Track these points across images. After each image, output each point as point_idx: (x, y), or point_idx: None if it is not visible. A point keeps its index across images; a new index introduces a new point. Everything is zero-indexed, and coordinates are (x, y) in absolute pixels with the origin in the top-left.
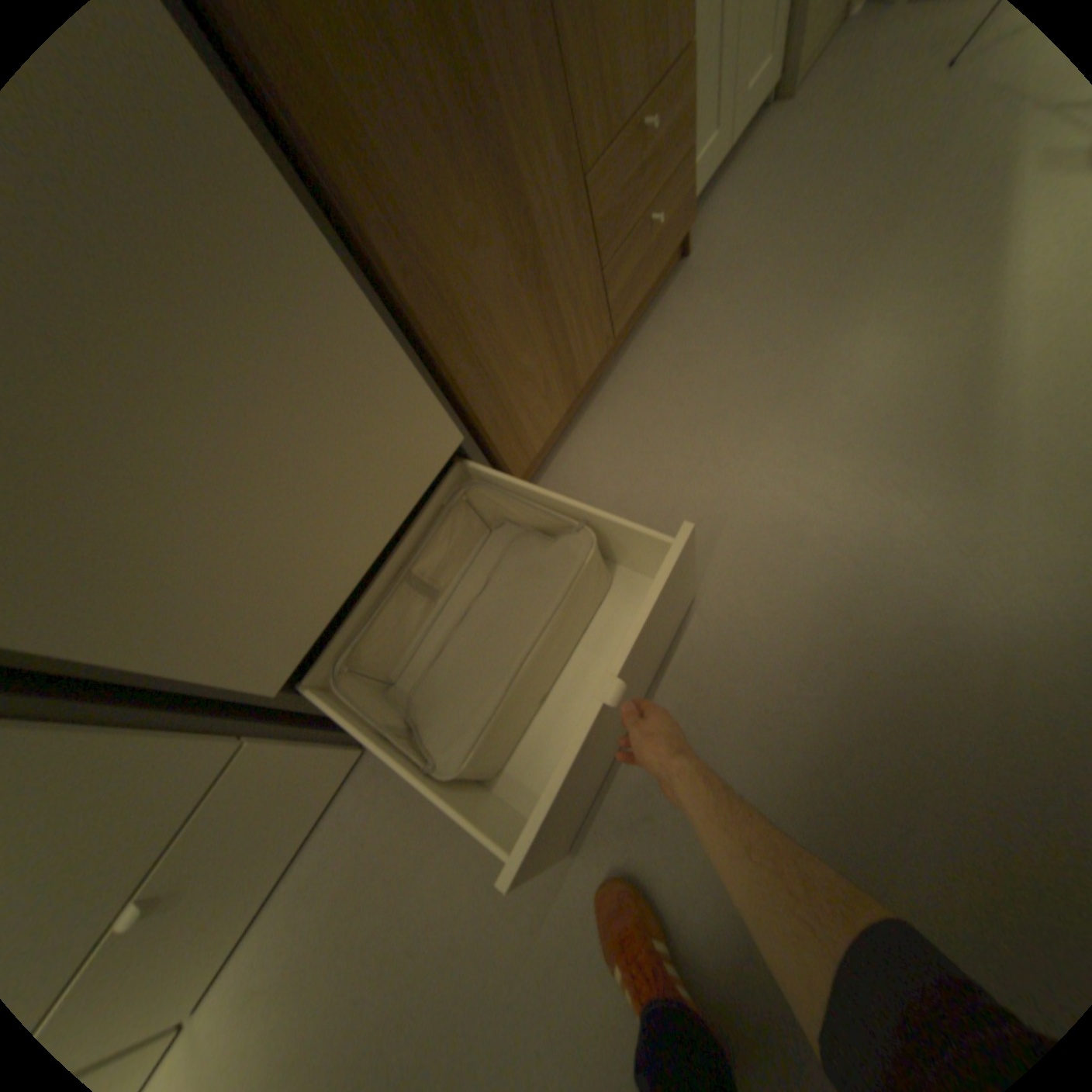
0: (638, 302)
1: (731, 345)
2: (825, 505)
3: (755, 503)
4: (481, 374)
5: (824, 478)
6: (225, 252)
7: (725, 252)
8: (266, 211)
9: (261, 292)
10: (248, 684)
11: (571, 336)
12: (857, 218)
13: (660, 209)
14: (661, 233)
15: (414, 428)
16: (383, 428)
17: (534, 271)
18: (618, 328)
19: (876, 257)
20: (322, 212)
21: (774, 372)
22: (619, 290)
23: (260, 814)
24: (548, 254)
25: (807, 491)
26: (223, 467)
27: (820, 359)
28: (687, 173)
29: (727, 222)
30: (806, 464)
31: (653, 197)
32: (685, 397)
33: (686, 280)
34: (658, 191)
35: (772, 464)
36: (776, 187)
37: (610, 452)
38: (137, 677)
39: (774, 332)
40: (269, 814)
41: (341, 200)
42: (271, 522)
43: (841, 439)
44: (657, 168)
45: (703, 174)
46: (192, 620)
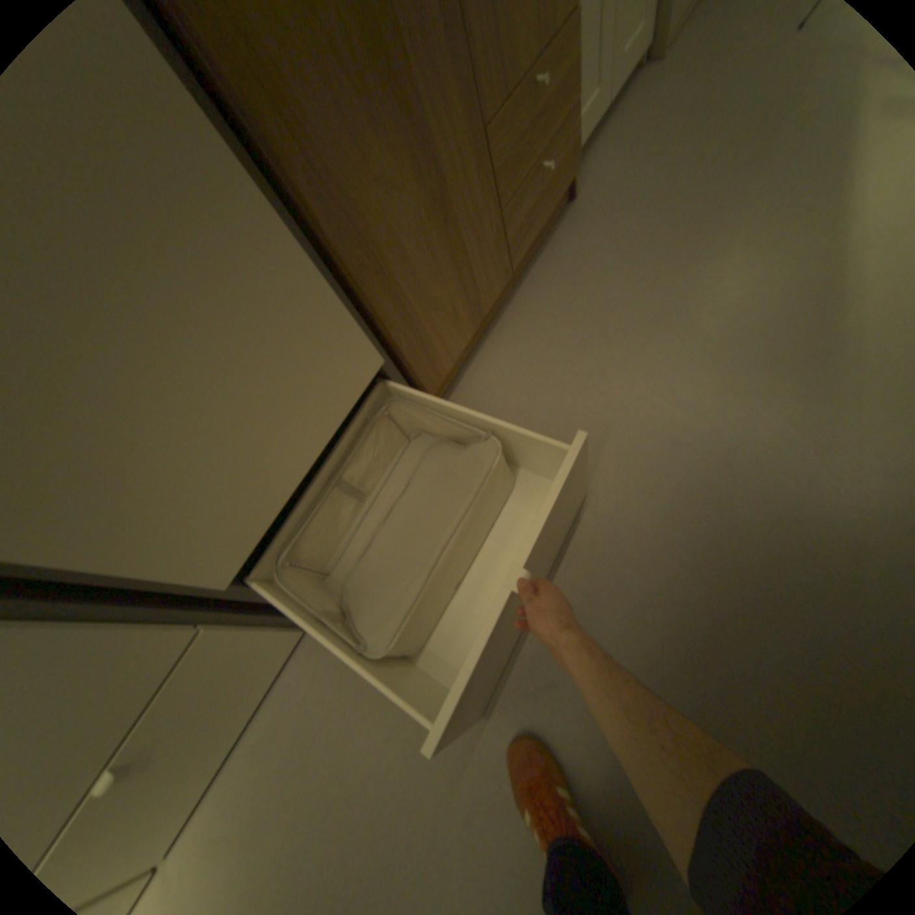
0: (533, 240)
1: (614, 276)
2: (698, 413)
3: (636, 412)
4: (398, 305)
5: (696, 389)
6: (164, 196)
7: (606, 195)
8: (201, 159)
9: (200, 233)
10: (202, 579)
11: (475, 270)
12: (720, 163)
13: (551, 157)
14: (551, 179)
15: (341, 353)
16: (314, 354)
17: (443, 213)
18: (515, 263)
19: (737, 197)
20: (253, 160)
21: (651, 299)
22: (517, 229)
23: (217, 689)
24: (454, 198)
25: (681, 401)
26: (171, 391)
27: (691, 286)
28: (574, 125)
29: (608, 169)
30: (680, 378)
31: (545, 147)
32: (575, 322)
33: (573, 220)
34: (549, 141)
35: (651, 379)
36: (650, 137)
37: (511, 371)
38: (102, 578)
39: (650, 264)
40: (224, 688)
41: (269, 149)
42: (217, 439)
43: (710, 355)
44: (548, 121)
45: (587, 127)
46: (149, 526)
